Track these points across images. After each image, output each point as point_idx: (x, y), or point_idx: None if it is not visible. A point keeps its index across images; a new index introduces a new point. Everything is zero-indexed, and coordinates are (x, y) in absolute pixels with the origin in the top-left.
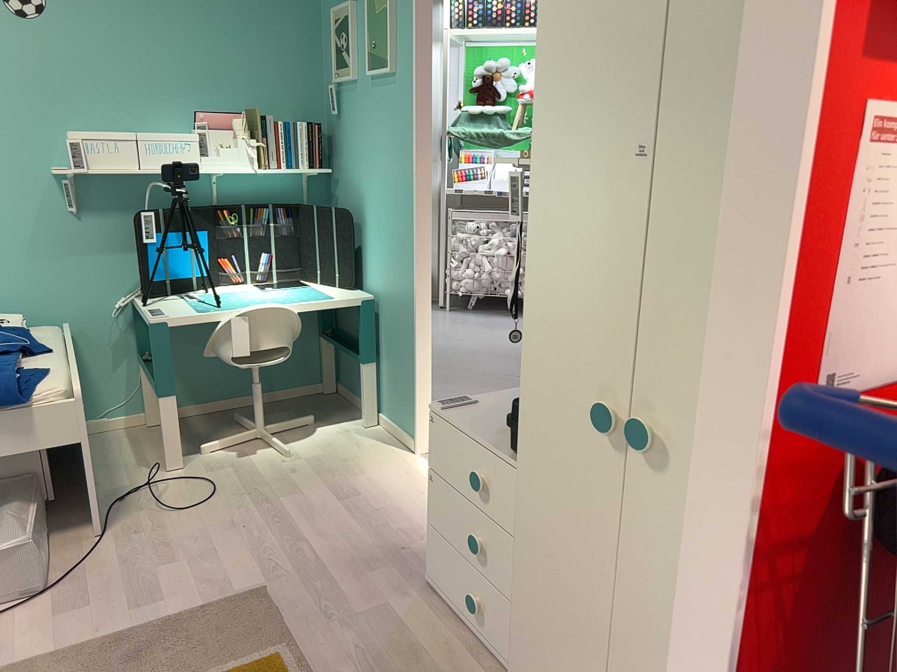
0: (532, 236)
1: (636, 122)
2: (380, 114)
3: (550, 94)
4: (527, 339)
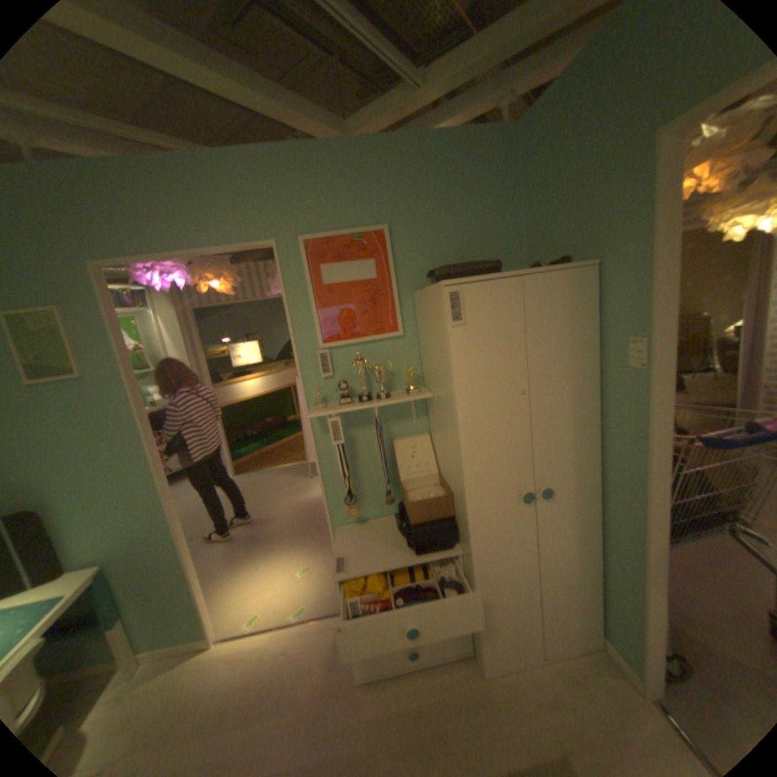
0: (463, 446)
1: (518, 386)
2: (60, 414)
3: (466, 382)
4: (468, 492)
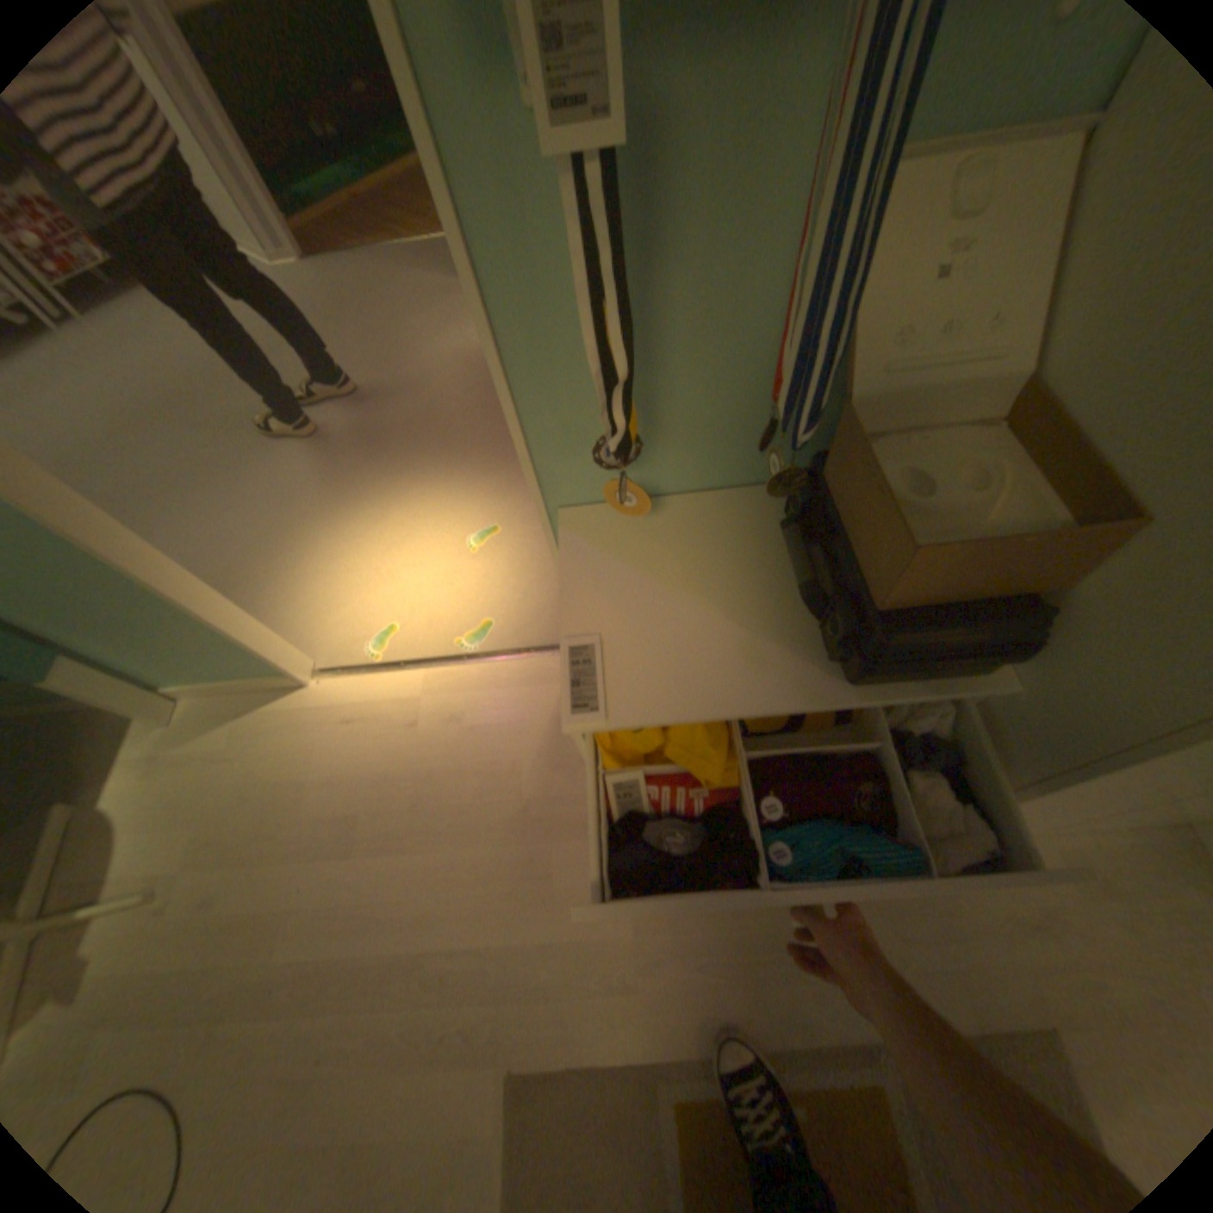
0: None
1: None
2: None
3: None
4: None
